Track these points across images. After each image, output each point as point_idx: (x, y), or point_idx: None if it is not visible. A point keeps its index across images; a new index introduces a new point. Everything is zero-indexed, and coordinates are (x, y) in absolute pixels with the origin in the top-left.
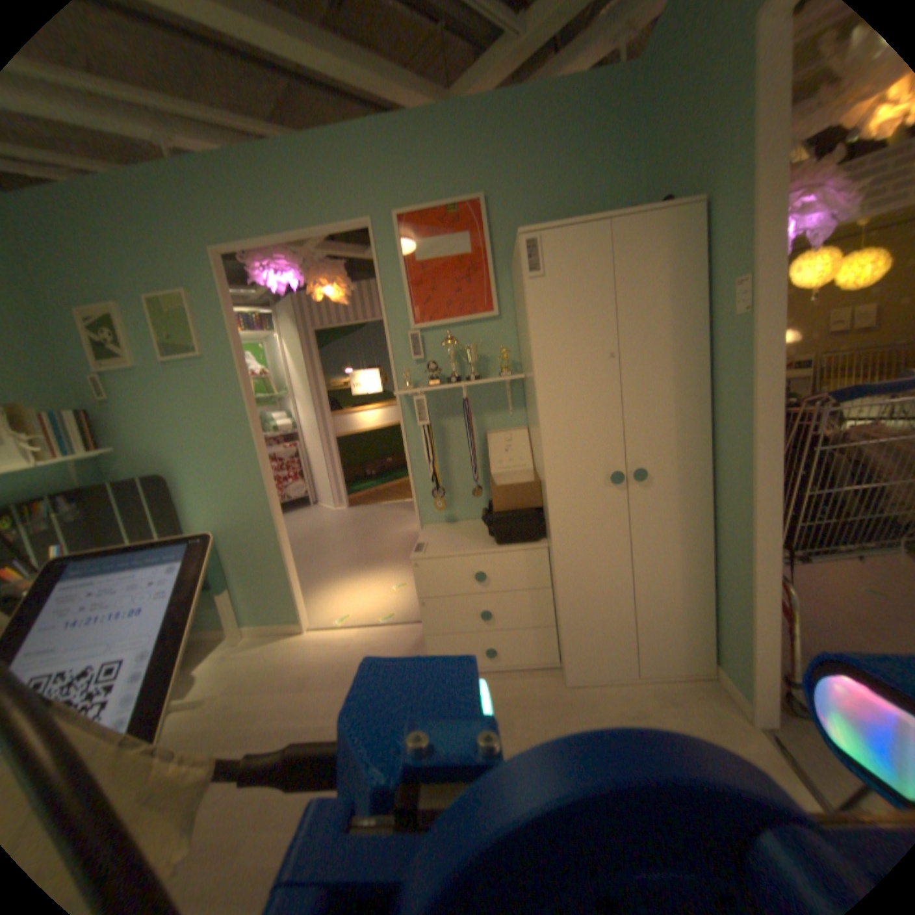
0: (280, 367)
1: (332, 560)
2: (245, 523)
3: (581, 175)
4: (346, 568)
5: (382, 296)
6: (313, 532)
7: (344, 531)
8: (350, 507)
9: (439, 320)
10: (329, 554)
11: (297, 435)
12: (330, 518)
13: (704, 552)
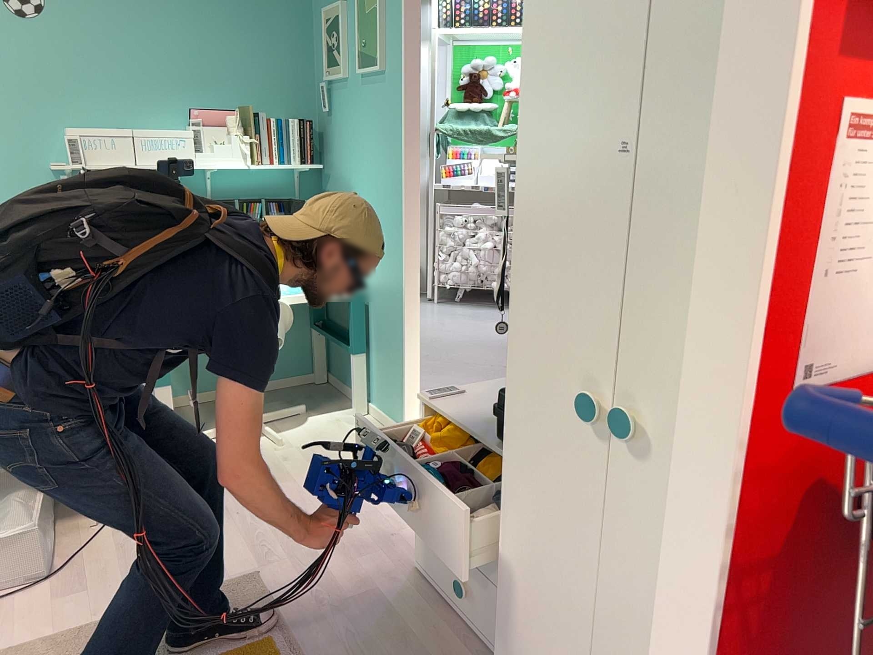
0: None
1: None
2: (386, 284)
3: None
4: None
5: None
6: None
7: None
8: None
9: None
10: None
11: None
12: None
13: None
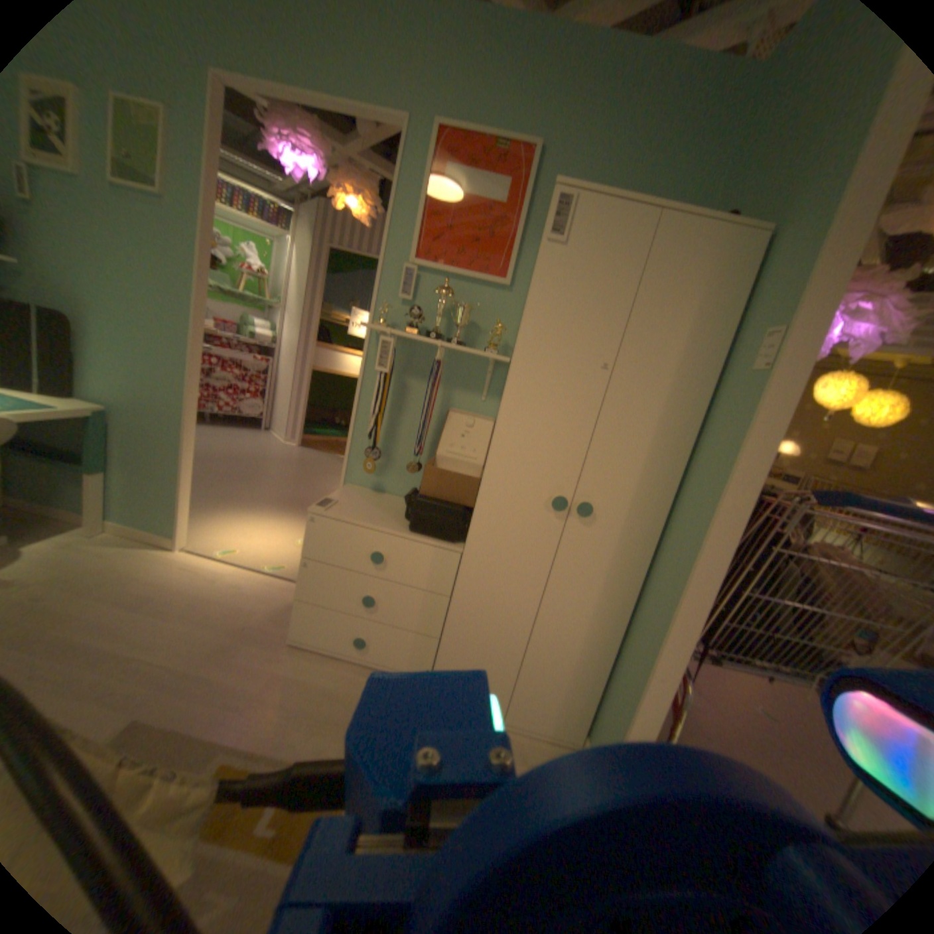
0: (283, 274)
1: (251, 491)
2: (150, 408)
3: (655, 169)
4: (262, 503)
5: (392, 213)
6: (248, 456)
7: (282, 467)
8: (301, 447)
9: (444, 267)
10: (252, 484)
11: (275, 352)
12: (274, 449)
13: (619, 618)
